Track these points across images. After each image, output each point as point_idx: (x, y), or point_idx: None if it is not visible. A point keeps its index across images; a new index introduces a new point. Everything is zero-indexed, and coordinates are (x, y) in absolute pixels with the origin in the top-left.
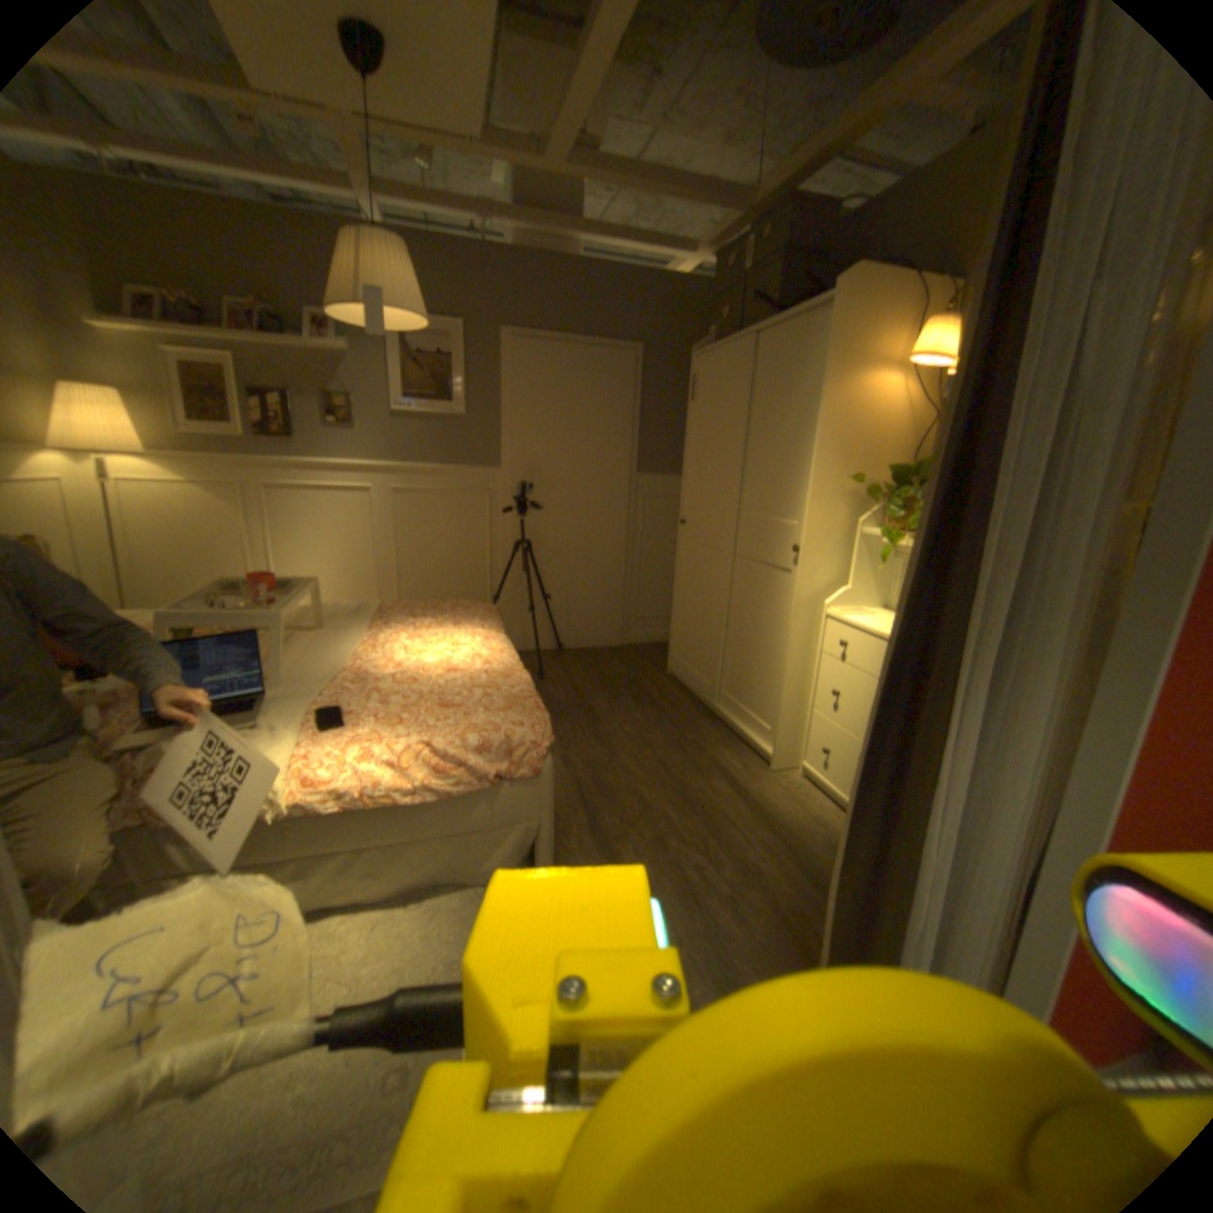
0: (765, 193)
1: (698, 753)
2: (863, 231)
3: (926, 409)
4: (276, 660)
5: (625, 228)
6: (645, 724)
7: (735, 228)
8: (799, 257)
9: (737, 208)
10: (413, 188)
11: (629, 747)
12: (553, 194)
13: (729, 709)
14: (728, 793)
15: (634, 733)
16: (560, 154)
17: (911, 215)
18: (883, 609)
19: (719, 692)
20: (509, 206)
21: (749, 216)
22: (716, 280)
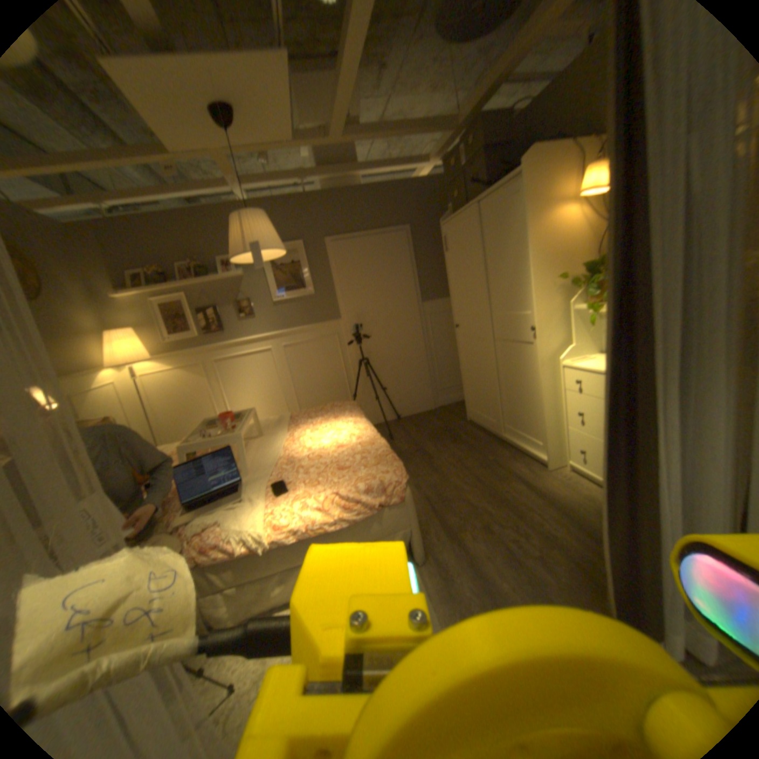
0: (464, 118)
1: (499, 469)
2: (531, 122)
3: (599, 222)
4: (242, 460)
5: (383, 161)
6: (461, 456)
7: (450, 142)
8: (494, 151)
9: (449, 131)
10: (260, 176)
11: (454, 472)
12: (338, 155)
13: (513, 437)
14: (524, 491)
15: (455, 463)
16: (338, 134)
17: (560, 105)
18: (600, 354)
19: (504, 427)
20: (314, 170)
21: (457, 133)
22: (445, 175)
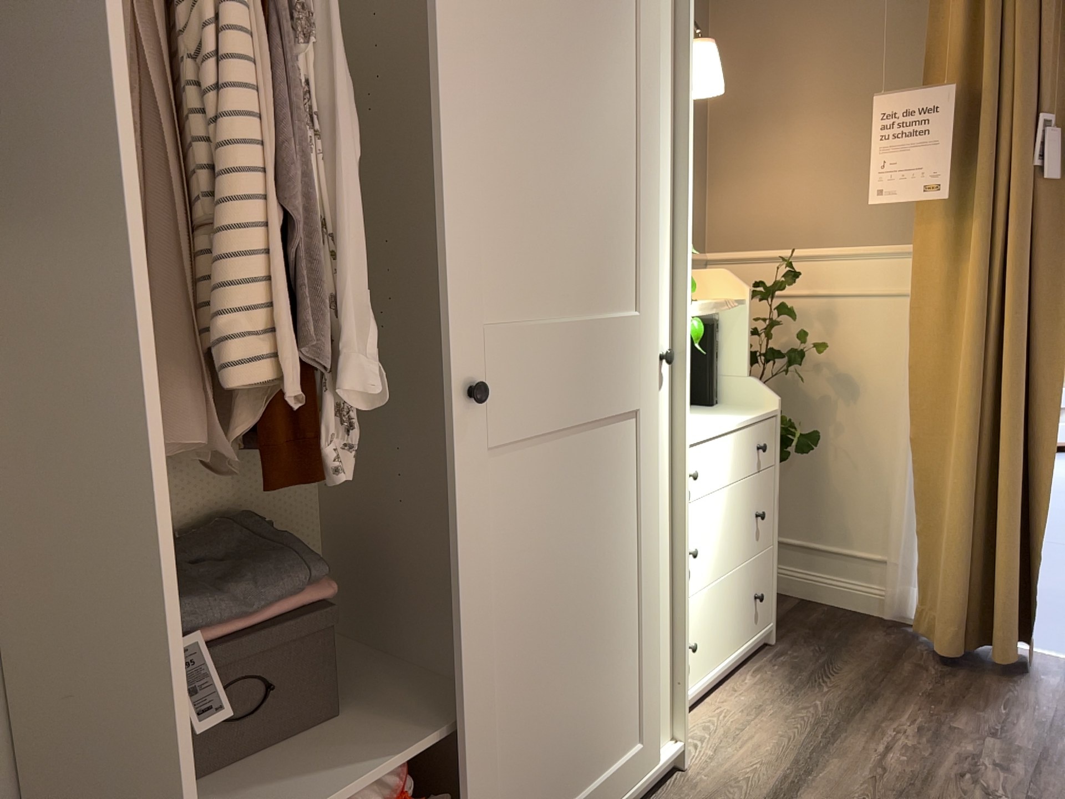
0: None
1: None
2: None
3: None
4: None
5: None
6: None
7: None
8: None
9: None
10: None
11: None
12: None
13: None
14: (820, 794)
15: None
16: None
17: None
18: None
19: None
20: None
21: None
22: None
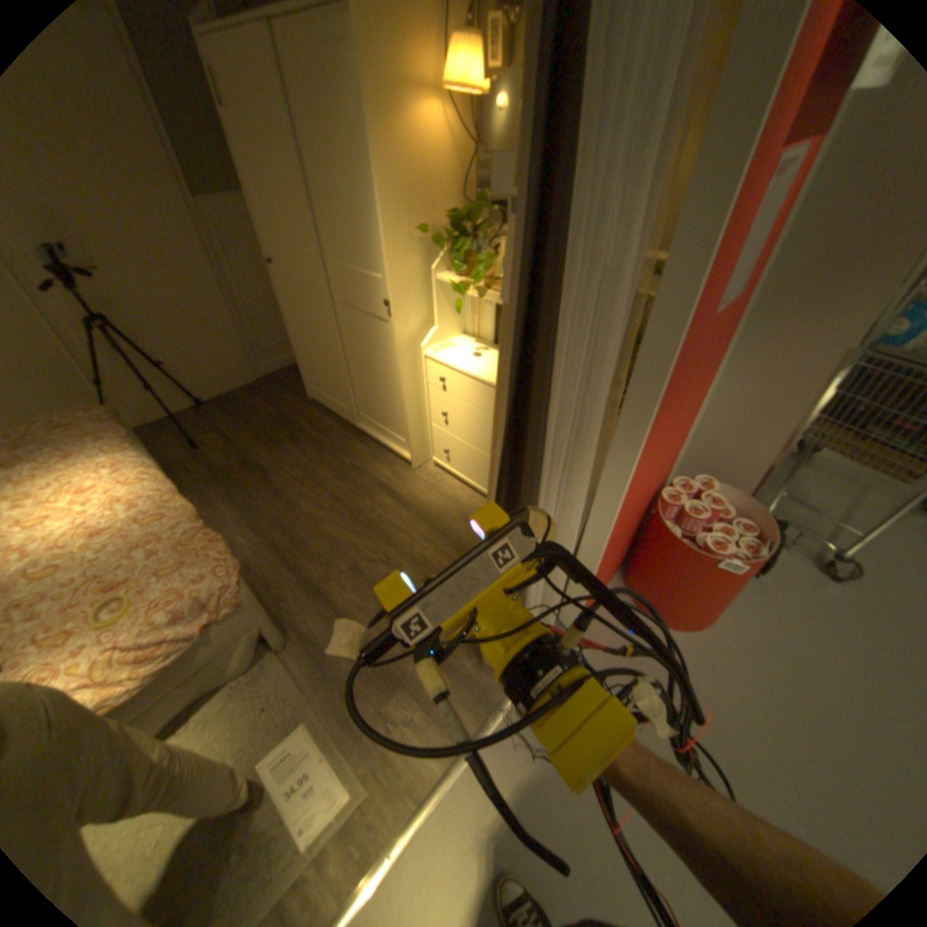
0: None
1: (358, 475)
2: None
3: (463, 139)
4: None
5: None
6: (308, 463)
7: None
8: None
9: None
10: None
11: (302, 492)
12: None
13: (369, 427)
14: (389, 503)
15: (302, 475)
16: None
17: None
18: (462, 337)
19: (358, 415)
20: None
21: None
22: None
